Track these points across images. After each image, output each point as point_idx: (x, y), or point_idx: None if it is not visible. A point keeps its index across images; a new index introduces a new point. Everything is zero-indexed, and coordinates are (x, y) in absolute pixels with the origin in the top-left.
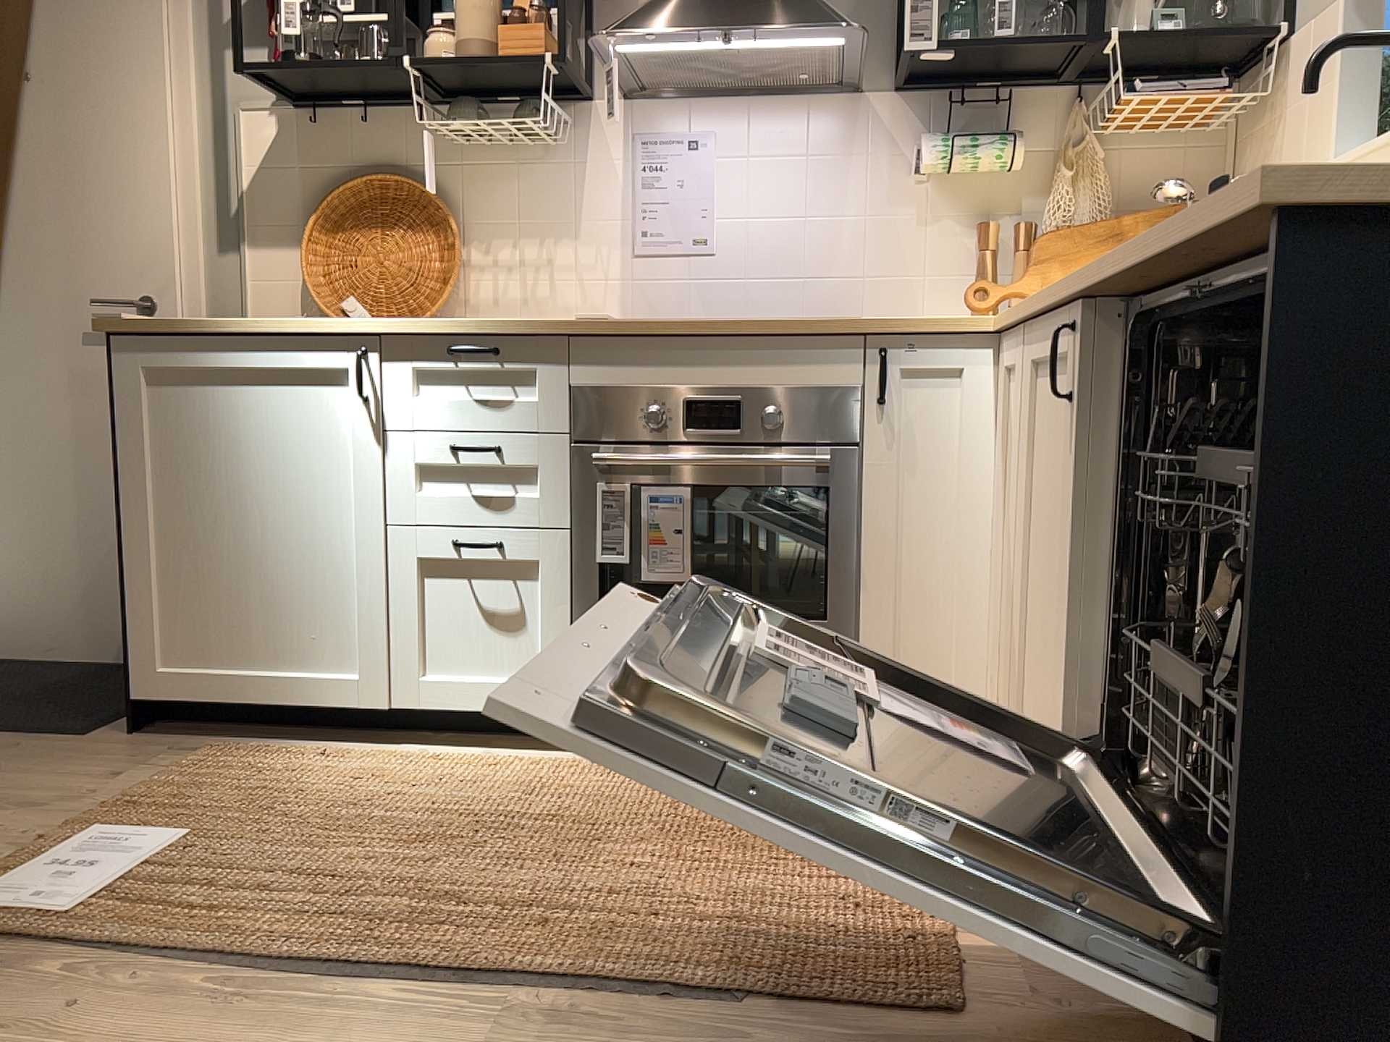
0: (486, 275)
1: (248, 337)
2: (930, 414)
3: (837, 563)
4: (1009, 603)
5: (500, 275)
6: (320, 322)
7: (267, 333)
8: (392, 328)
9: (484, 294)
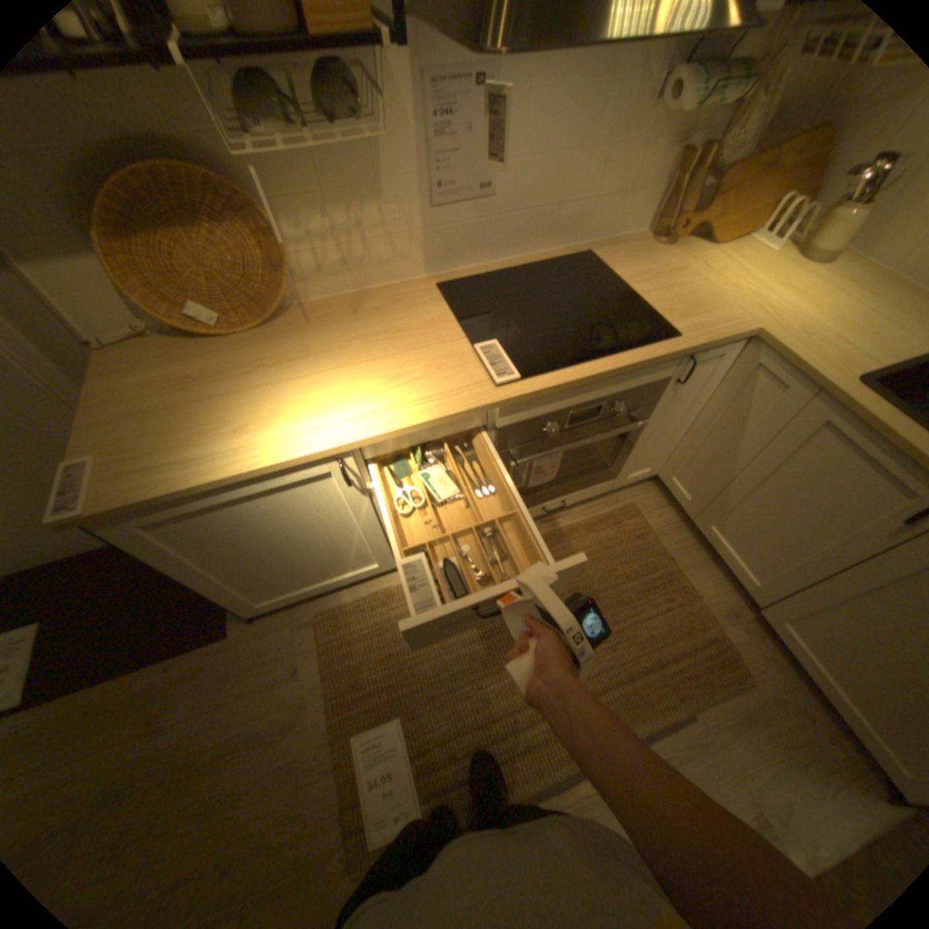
0: (304, 244)
1: (231, 481)
2: (694, 377)
3: (621, 446)
4: (704, 455)
5: (318, 241)
6: (296, 455)
7: (248, 475)
8: (363, 442)
9: (308, 262)
